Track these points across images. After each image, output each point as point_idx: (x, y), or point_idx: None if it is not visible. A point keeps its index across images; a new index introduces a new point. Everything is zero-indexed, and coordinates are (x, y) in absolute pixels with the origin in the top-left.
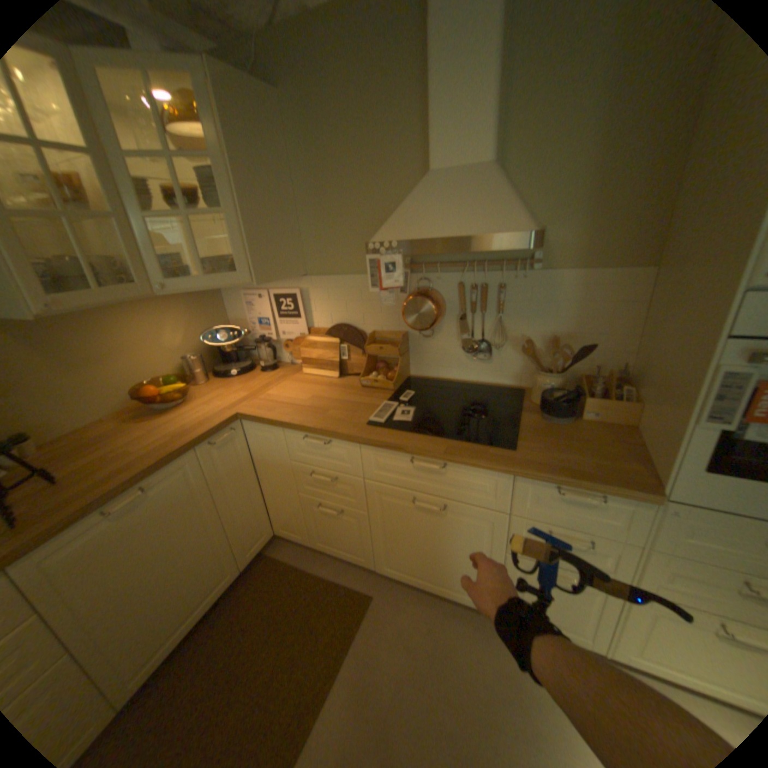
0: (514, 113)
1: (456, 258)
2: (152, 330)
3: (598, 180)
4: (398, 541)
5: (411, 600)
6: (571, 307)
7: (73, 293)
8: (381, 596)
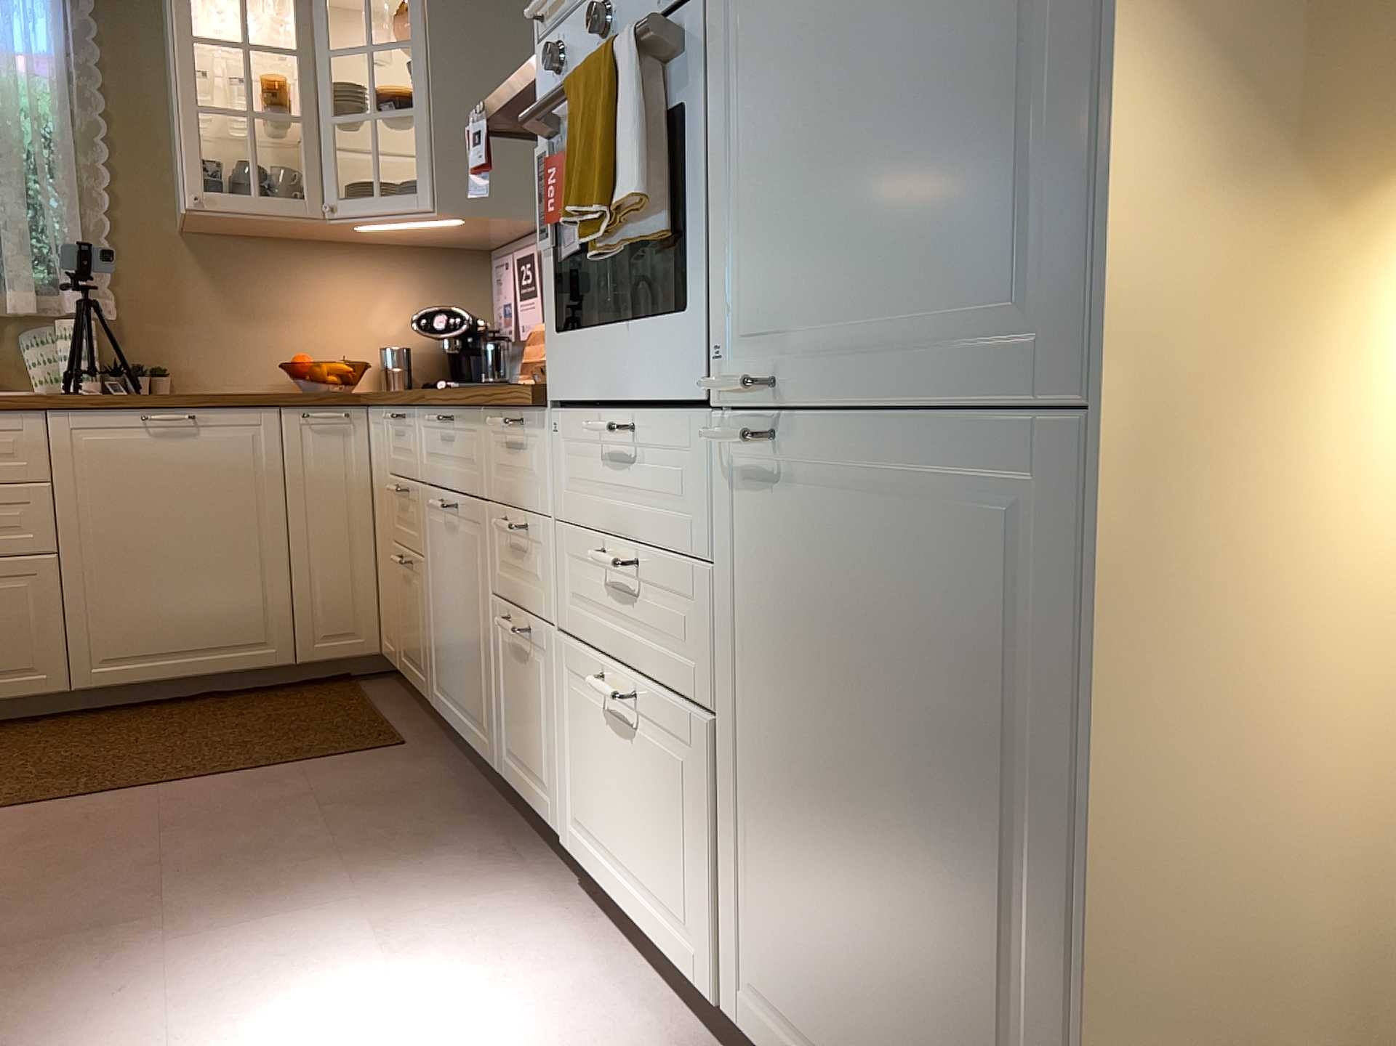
0: None
1: None
2: (359, 299)
3: None
4: (439, 613)
5: (446, 763)
6: None
7: (231, 195)
8: (419, 748)
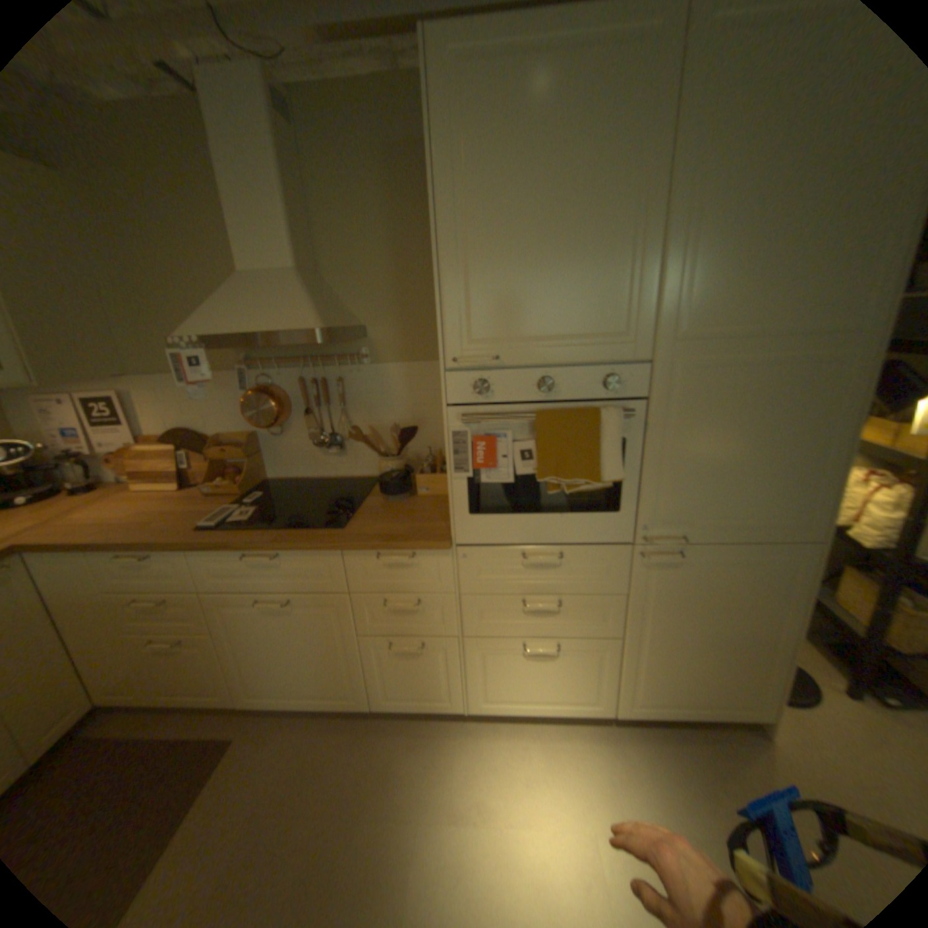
0: (318, 228)
1: (293, 355)
2: None
3: (398, 290)
4: (252, 660)
5: (281, 729)
6: (403, 397)
7: None
8: (244, 736)
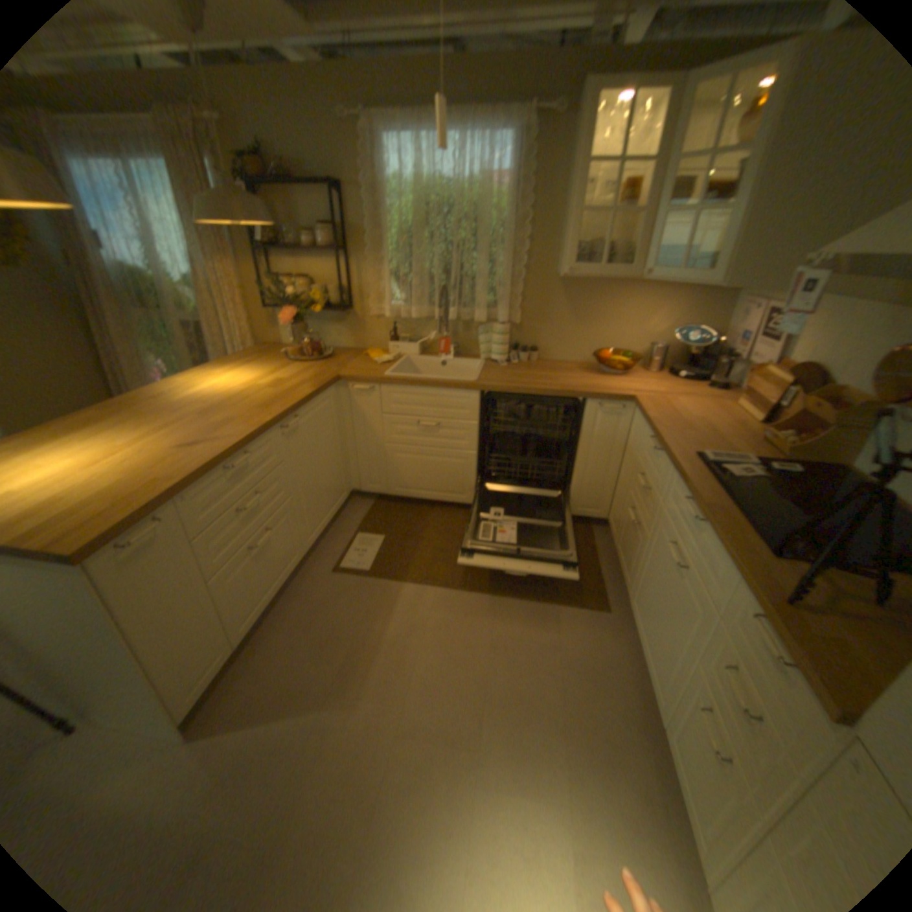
0: None
1: None
2: (647, 311)
3: None
4: (651, 583)
5: (631, 648)
6: None
7: (590, 264)
8: (617, 621)
